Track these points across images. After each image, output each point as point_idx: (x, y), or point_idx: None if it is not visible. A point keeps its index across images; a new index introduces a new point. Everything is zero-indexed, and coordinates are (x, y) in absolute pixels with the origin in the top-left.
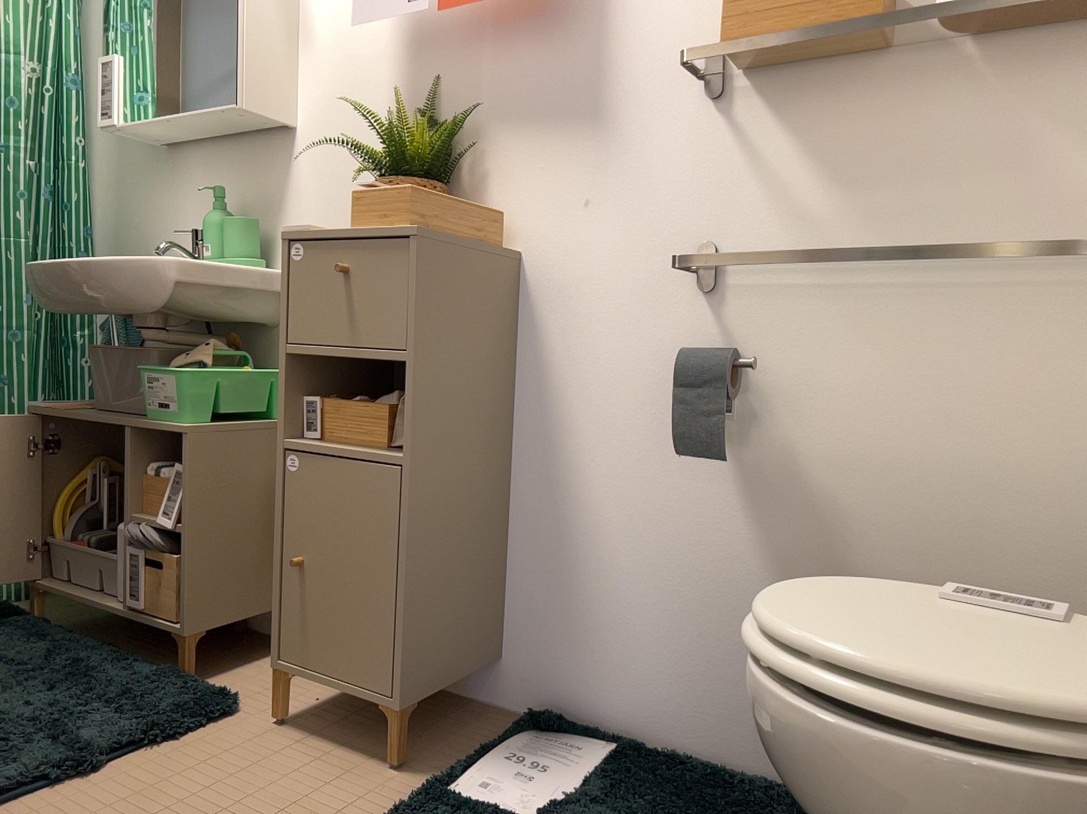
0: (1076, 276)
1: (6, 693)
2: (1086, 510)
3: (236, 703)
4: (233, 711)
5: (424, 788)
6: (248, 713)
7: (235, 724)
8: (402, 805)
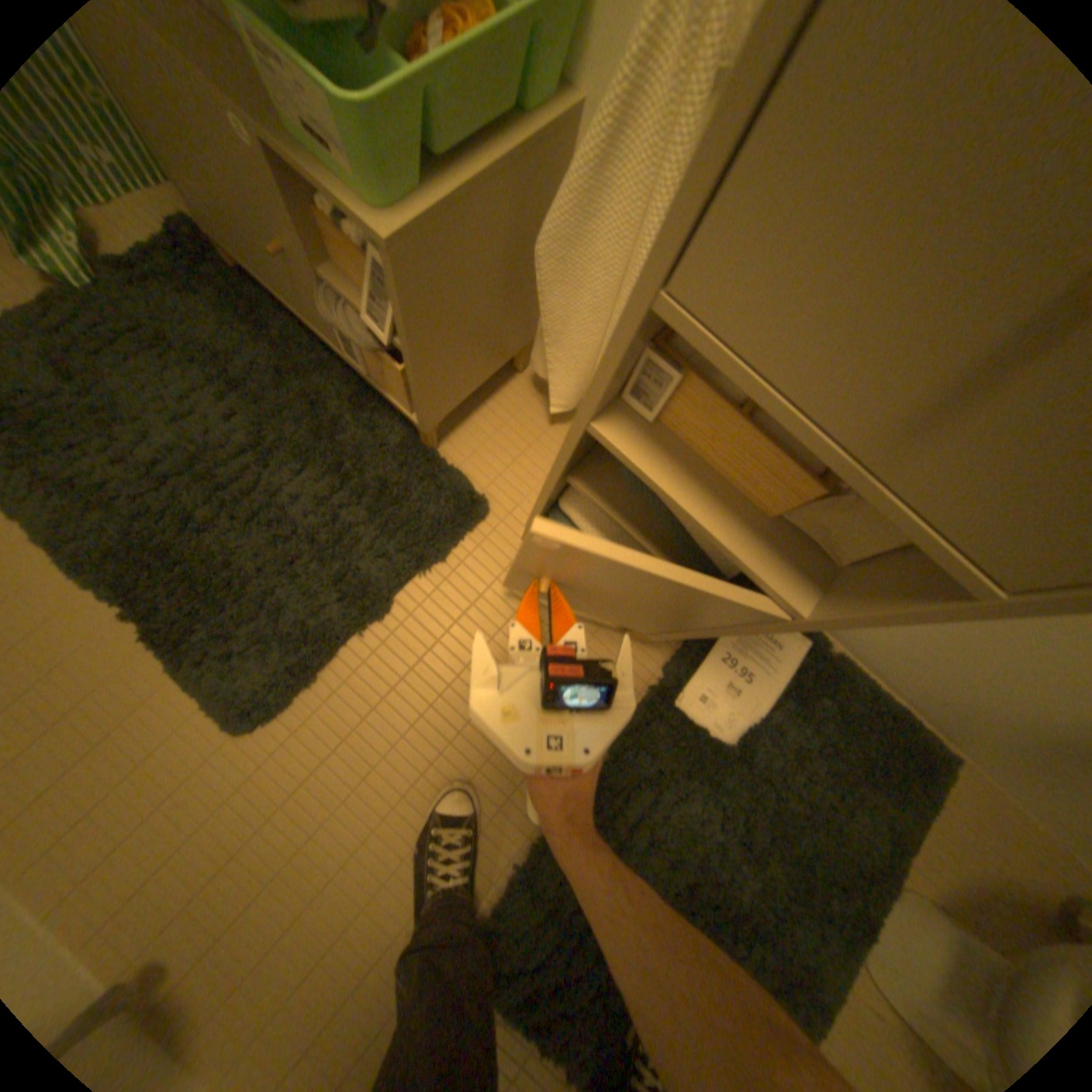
0: None
1: (267, 474)
2: None
3: (491, 513)
4: (487, 515)
5: (660, 686)
6: (501, 516)
7: (493, 537)
8: (641, 694)
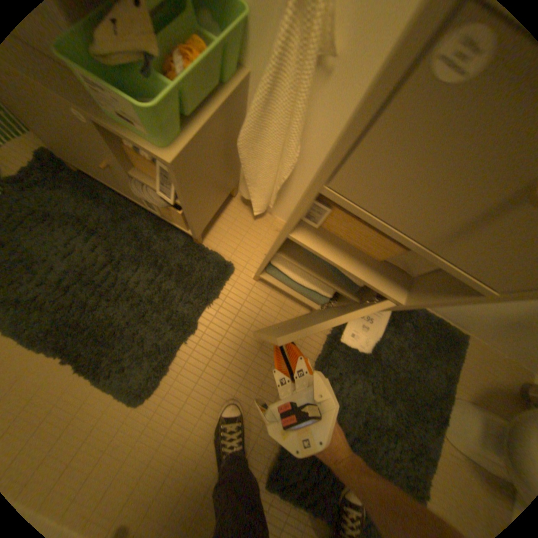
0: None
1: (120, 274)
2: None
3: (235, 270)
4: (234, 271)
5: (332, 335)
6: (241, 270)
7: (239, 281)
8: (324, 340)
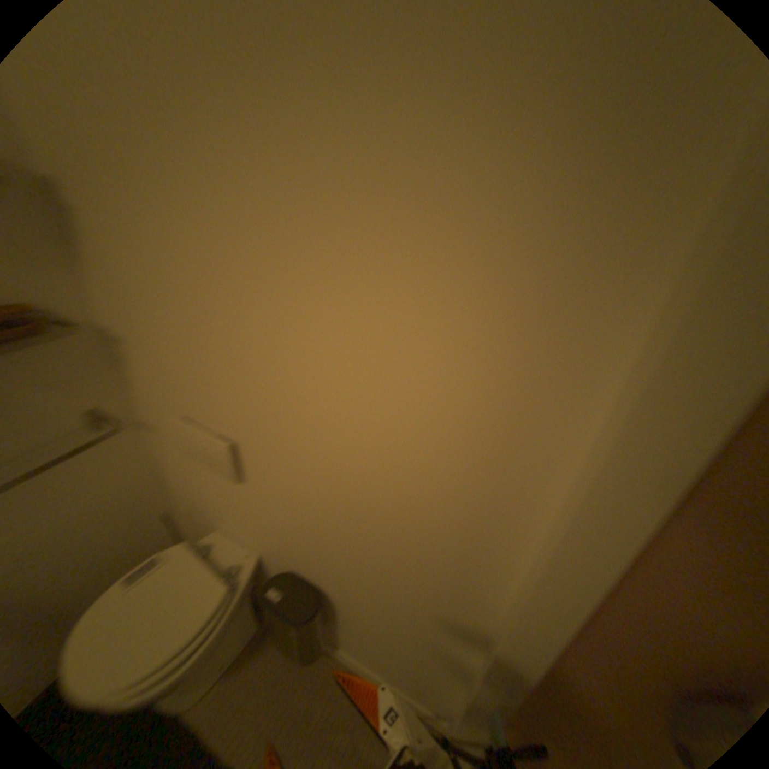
0: (65, 450)
1: None
2: (108, 507)
3: None
4: None
5: None
6: None
7: None
8: None
